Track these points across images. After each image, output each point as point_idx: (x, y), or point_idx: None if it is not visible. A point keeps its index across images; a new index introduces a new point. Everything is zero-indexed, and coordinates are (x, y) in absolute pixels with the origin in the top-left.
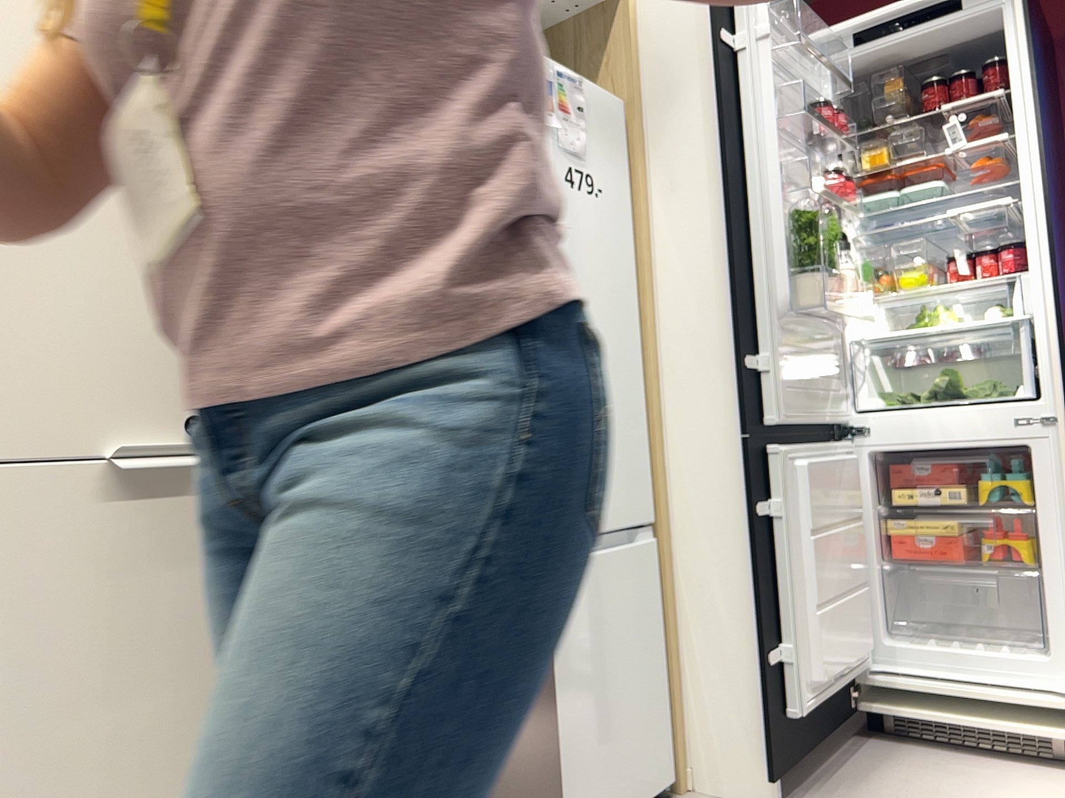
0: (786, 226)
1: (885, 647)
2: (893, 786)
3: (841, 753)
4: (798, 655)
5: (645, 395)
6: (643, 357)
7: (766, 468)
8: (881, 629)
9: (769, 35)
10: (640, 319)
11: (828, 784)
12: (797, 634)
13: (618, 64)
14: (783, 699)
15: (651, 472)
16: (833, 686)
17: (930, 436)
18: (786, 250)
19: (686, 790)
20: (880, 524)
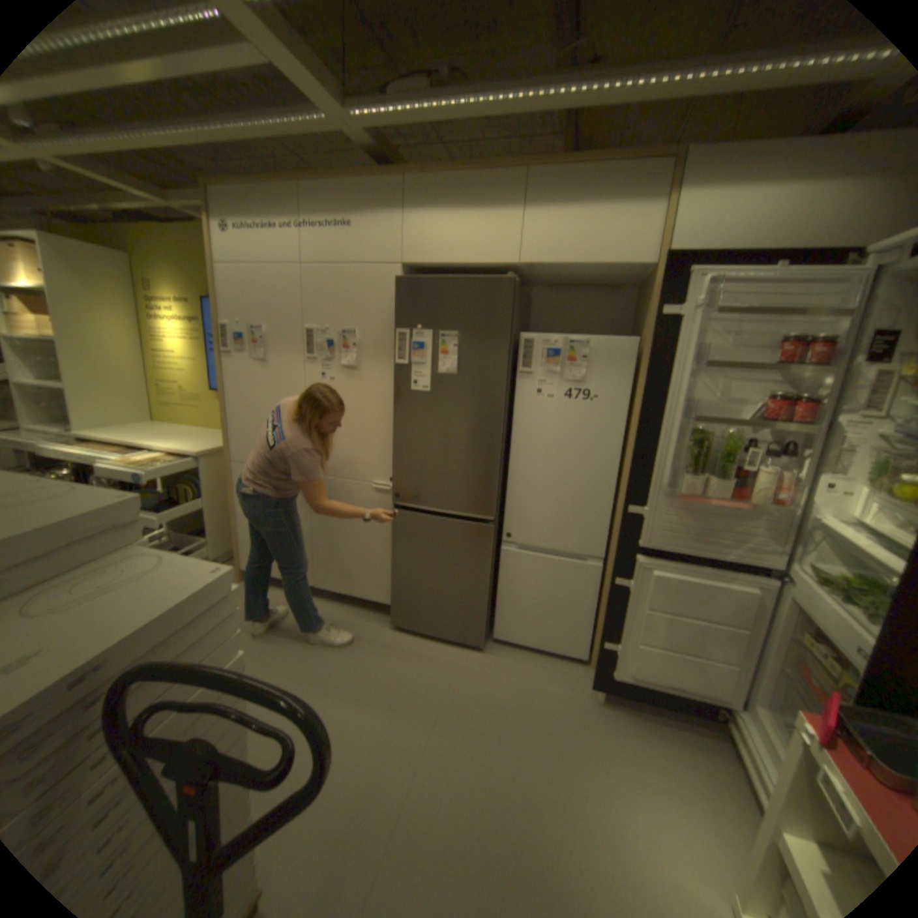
0: (688, 438)
1: (756, 712)
2: (664, 753)
3: (689, 729)
4: (621, 656)
5: (618, 499)
6: (621, 480)
7: (632, 565)
8: (759, 702)
9: (710, 302)
10: (624, 461)
11: (644, 723)
12: (623, 647)
13: (650, 311)
14: (613, 666)
15: (612, 535)
16: (660, 688)
17: (816, 615)
18: (693, 450)
19: (592, 668)
20: (790, 647)
